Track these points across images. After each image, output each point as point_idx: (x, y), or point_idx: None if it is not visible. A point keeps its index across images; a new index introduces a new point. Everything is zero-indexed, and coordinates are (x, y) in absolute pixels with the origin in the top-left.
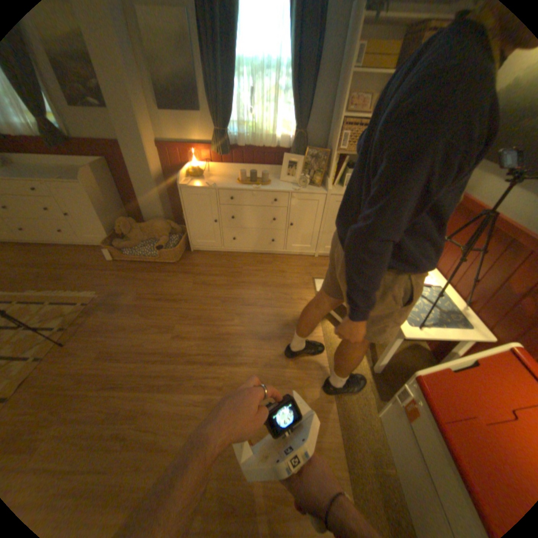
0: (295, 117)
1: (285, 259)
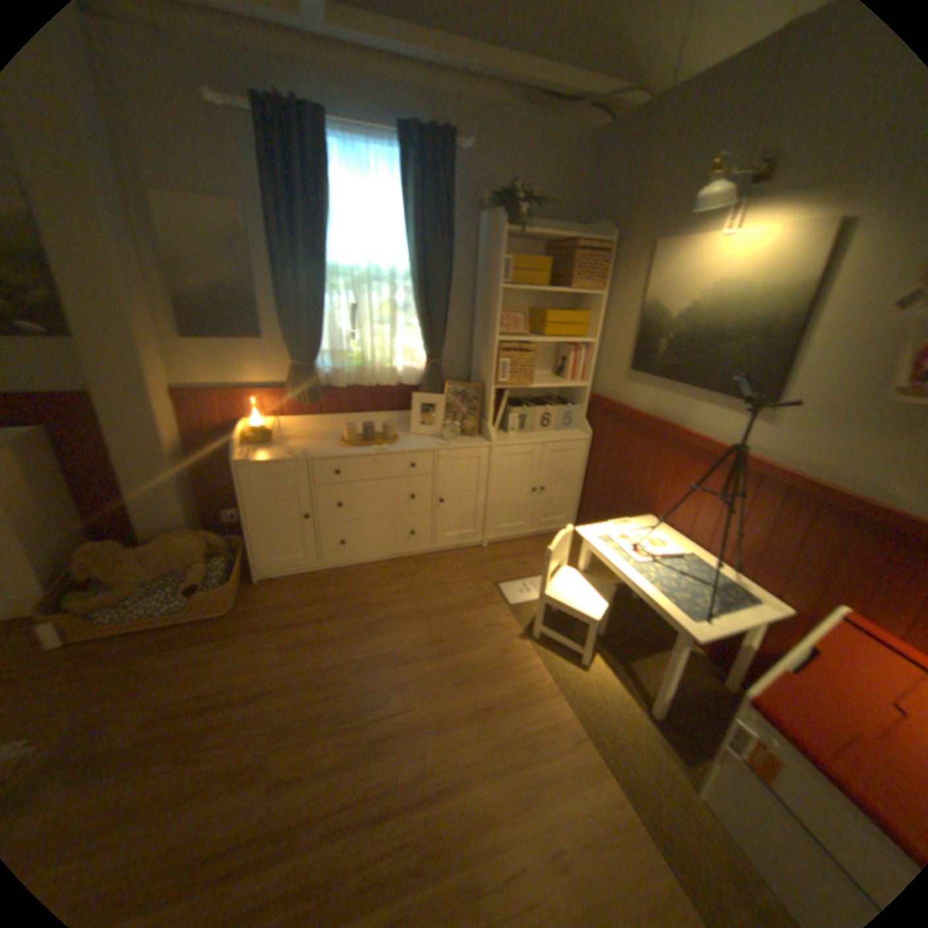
0: (420, 342)
1: (437, 561)
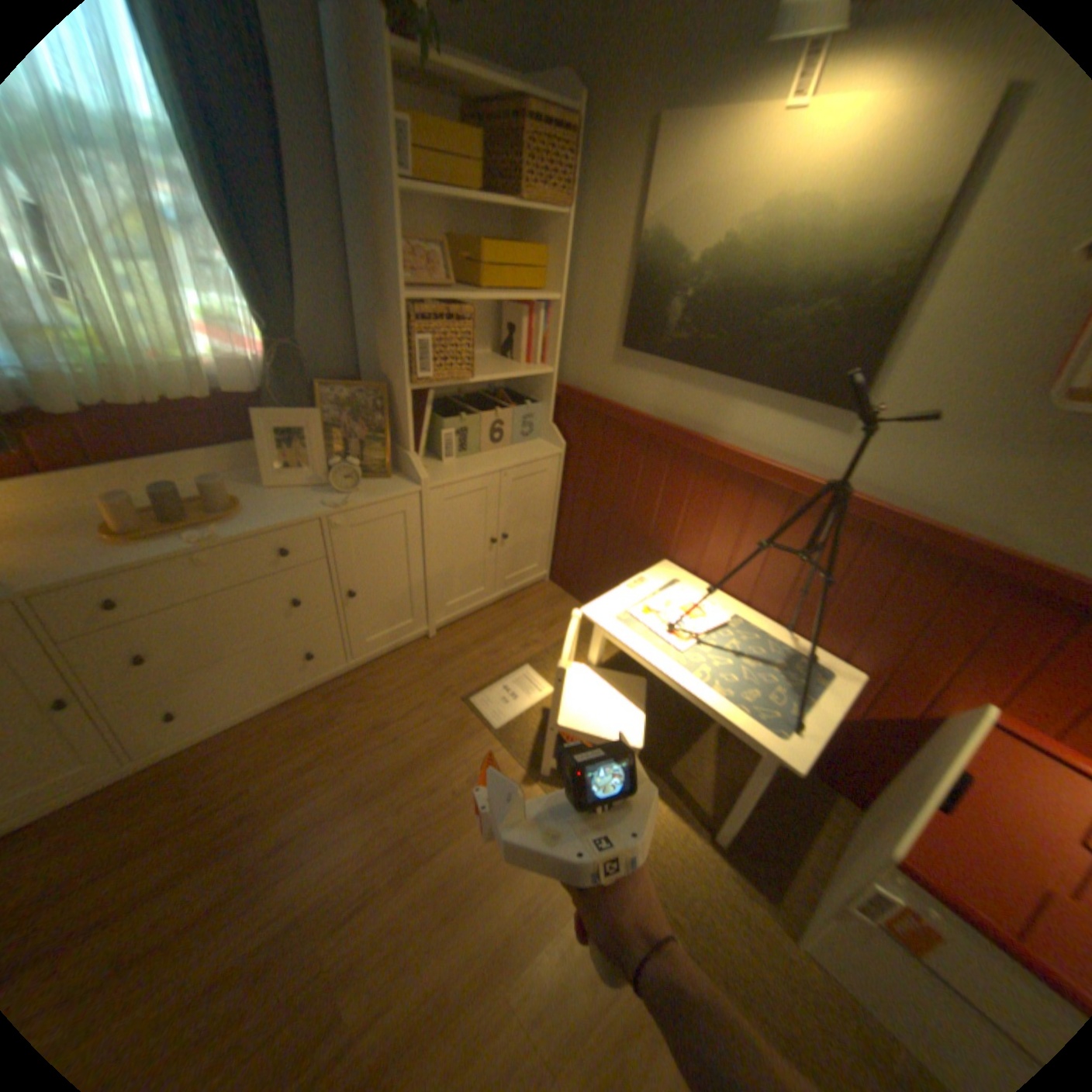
0: (244, 301)
1: (363, 682)
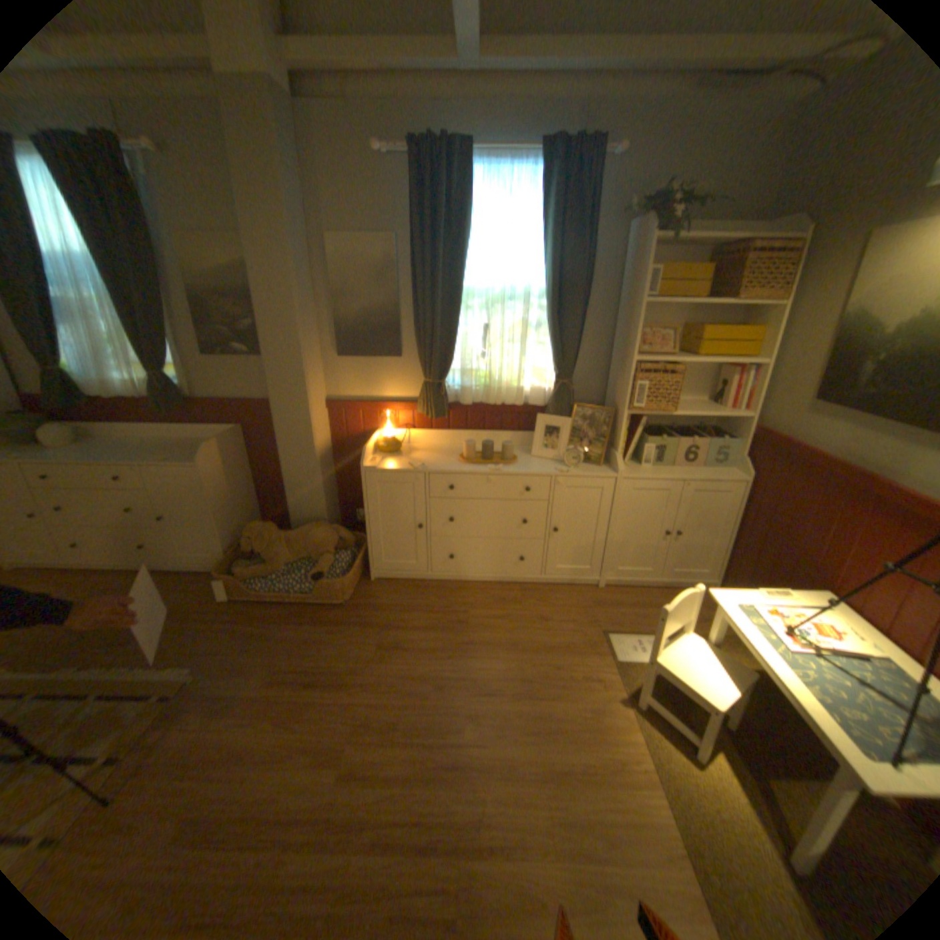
0: (552, 361)
1: (546, 593)
